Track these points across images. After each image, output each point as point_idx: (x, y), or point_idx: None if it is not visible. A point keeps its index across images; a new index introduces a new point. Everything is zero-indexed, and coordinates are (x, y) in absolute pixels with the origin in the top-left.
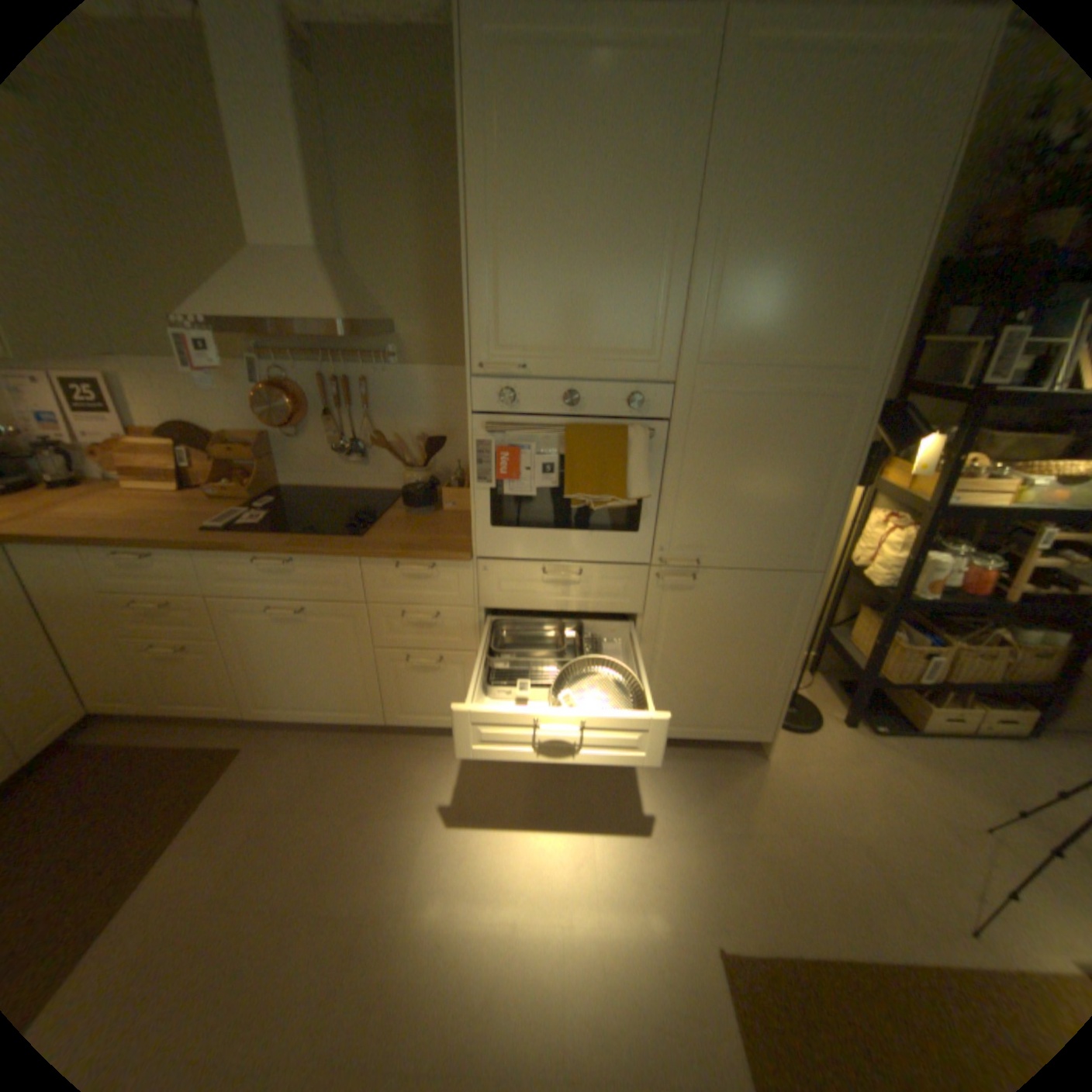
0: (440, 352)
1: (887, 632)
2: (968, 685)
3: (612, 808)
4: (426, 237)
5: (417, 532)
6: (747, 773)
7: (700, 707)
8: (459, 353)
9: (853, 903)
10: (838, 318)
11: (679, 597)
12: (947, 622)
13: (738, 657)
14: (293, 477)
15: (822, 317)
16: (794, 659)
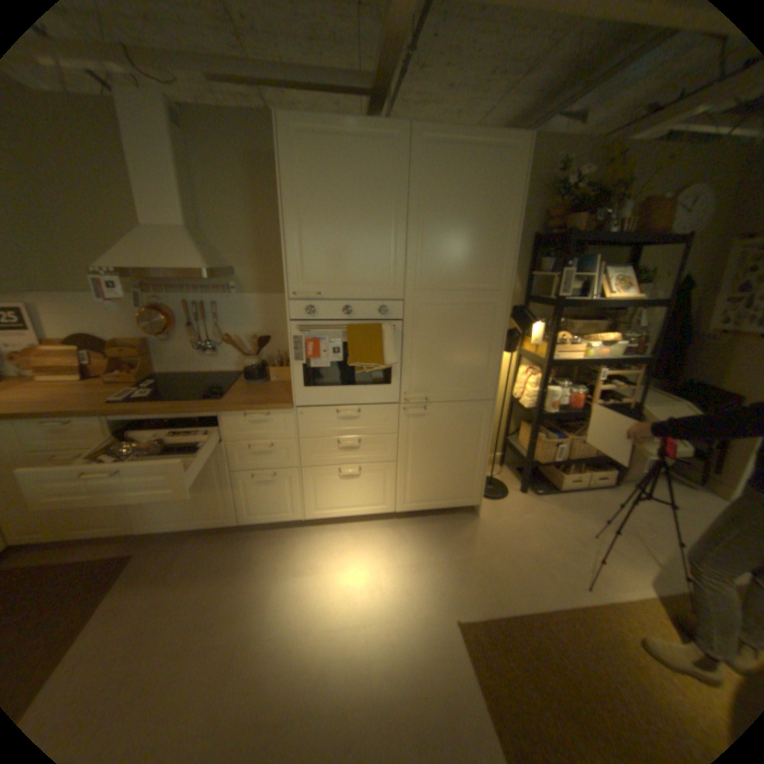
0: (264, 286)
1: (535, 434)
2: (580, 460)
3: (390, 556)
4: (253, 220)
5: (256, 395)
6: (468, 525)
7: (436, 488)
8: (276, 286)
9: (528, 585)
10: (482, 266)
11: (418, 421)
12: (566, 426)
13: (455, 454)
14: (165, 367)
15: (474, 266)
16: (485, 452)
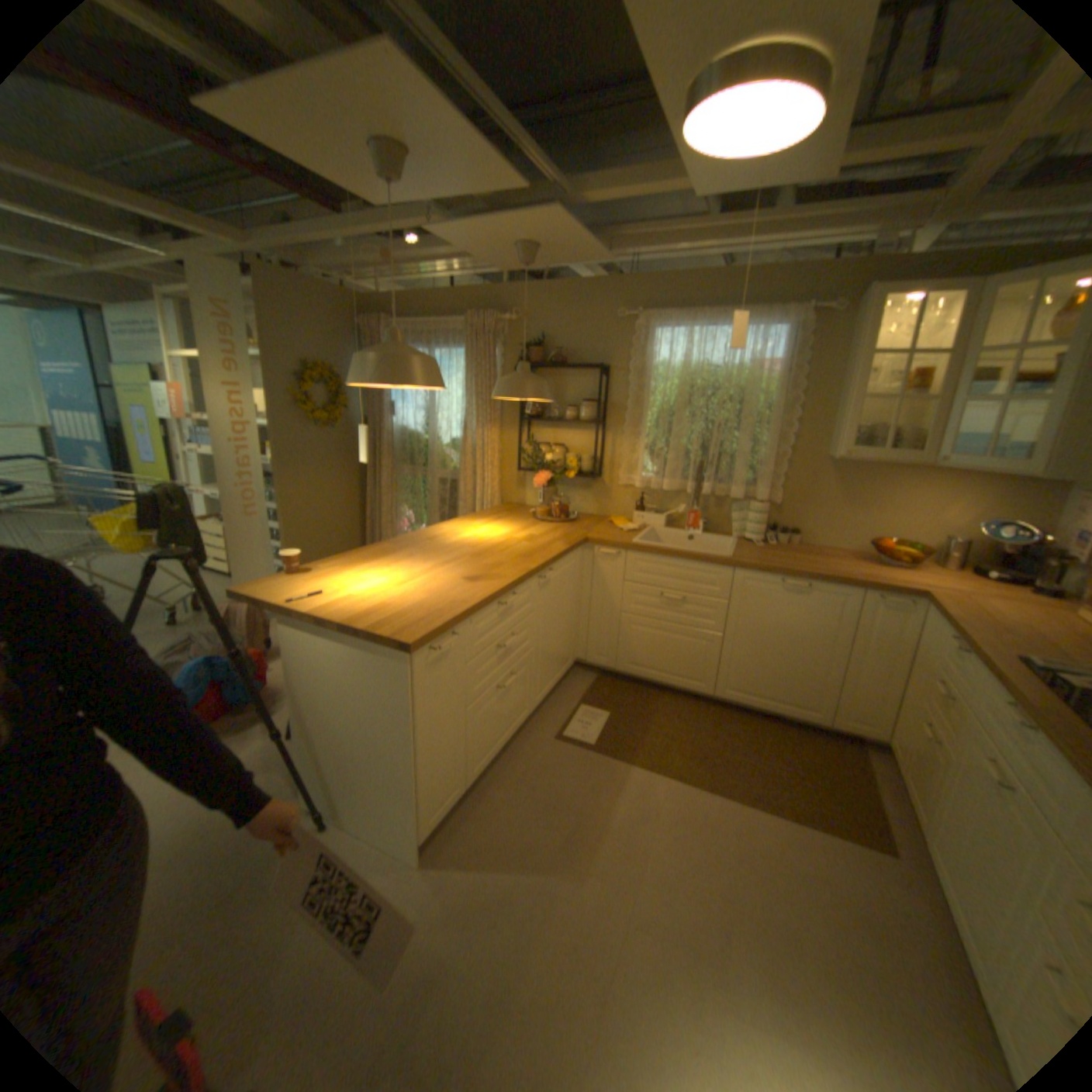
0: None
1: None
2: None
3: None
4: None
5: None
6: None
7: None
8: None
9: None
10: None
11: None
12: None
13: None
14: None
15: None
16: None
